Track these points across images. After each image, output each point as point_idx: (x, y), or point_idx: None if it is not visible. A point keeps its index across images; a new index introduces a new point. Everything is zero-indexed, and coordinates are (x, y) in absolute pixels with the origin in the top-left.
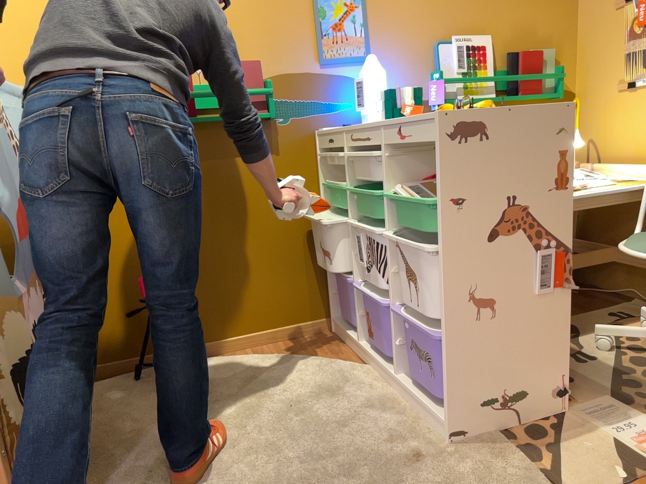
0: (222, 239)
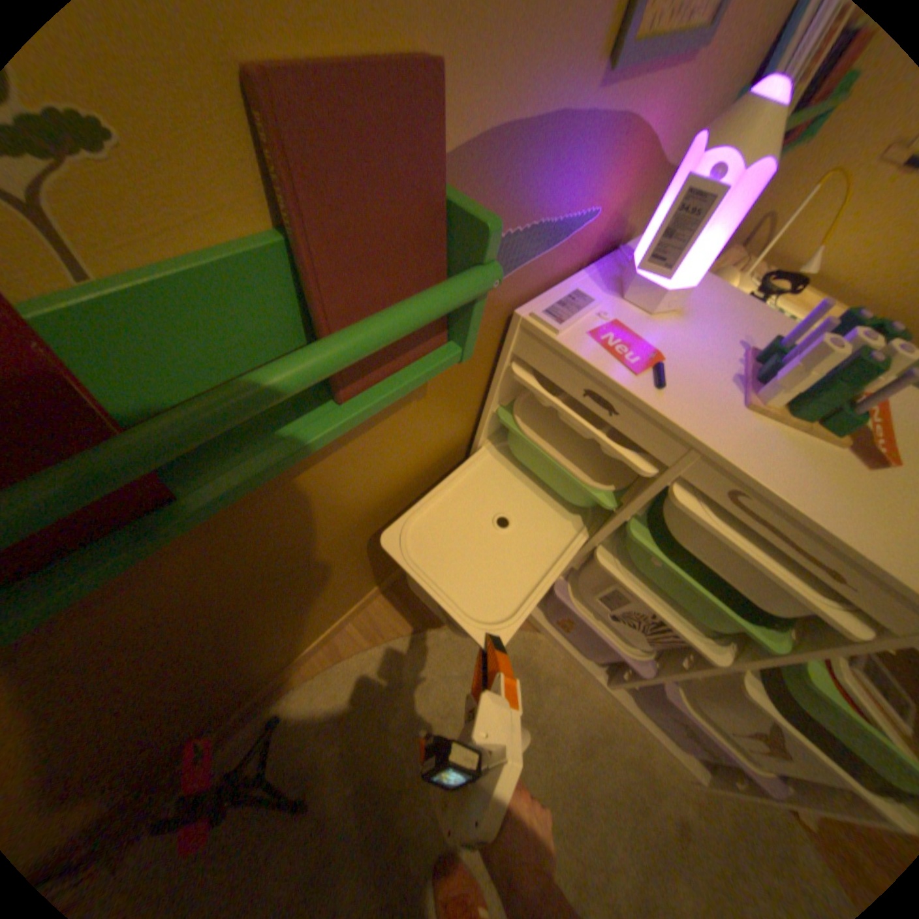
0: (302, 585)
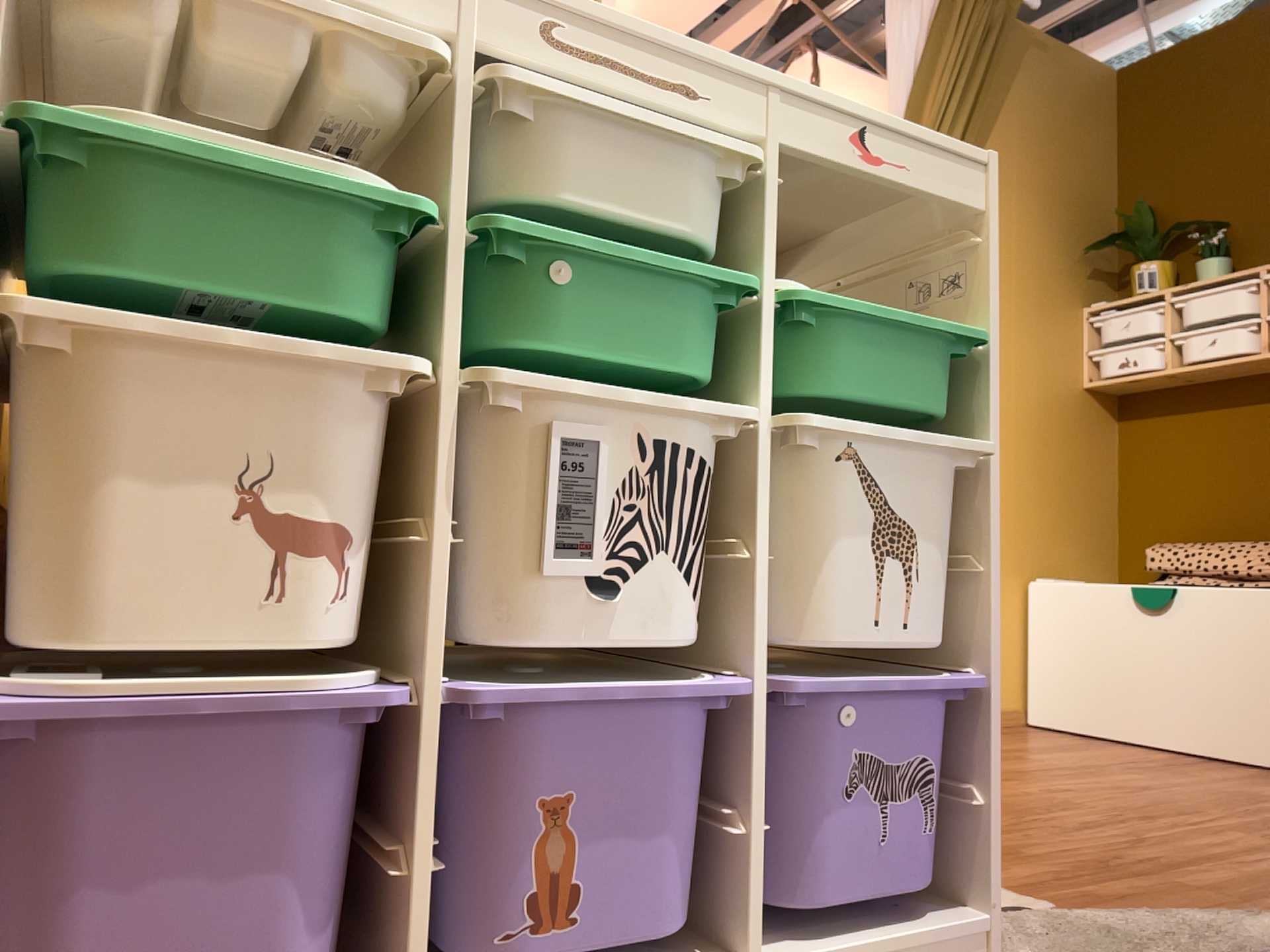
0: None
